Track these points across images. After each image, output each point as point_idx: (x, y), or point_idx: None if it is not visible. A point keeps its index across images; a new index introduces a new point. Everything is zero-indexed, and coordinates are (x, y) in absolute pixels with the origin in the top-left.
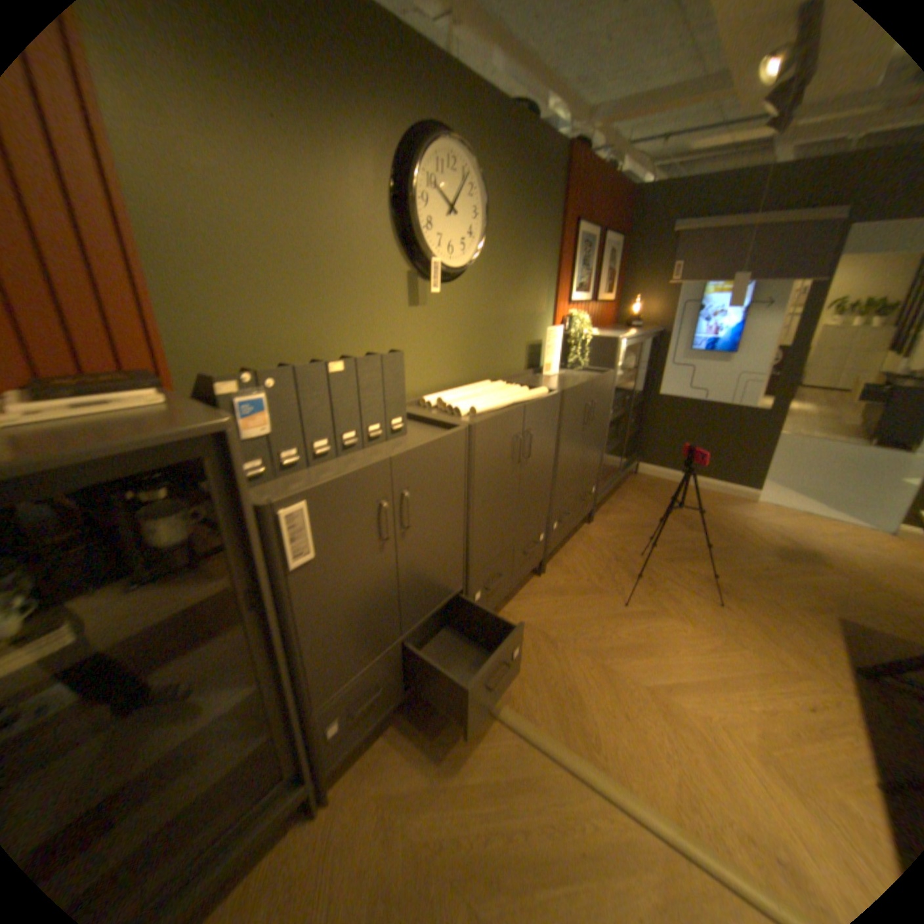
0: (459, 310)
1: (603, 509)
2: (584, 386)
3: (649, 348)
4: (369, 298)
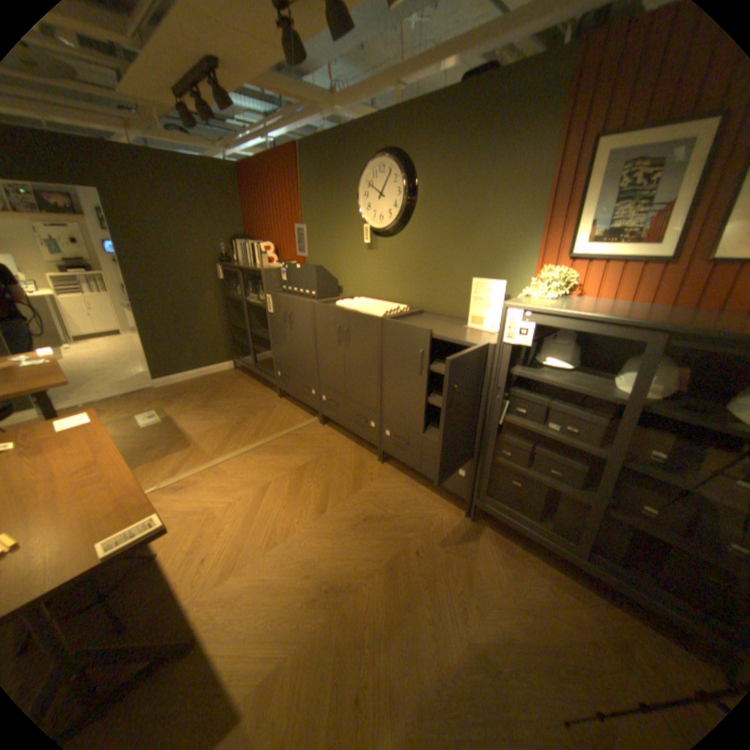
0: (399, 254)
1: (514, 548)
2: (413, 329)
3: None
4: (351, 245)
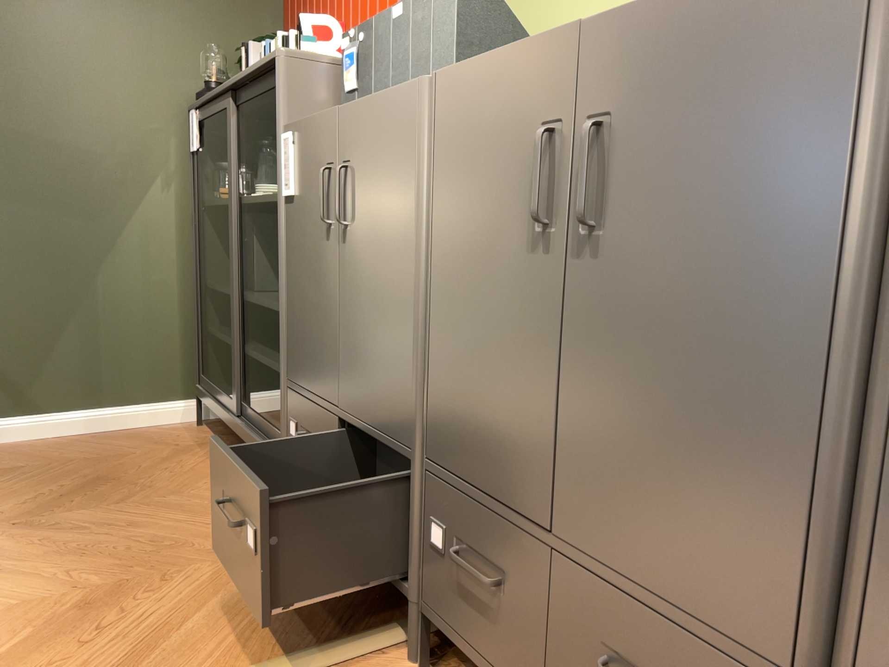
0: None
1: None
2: None
3: None
4: None
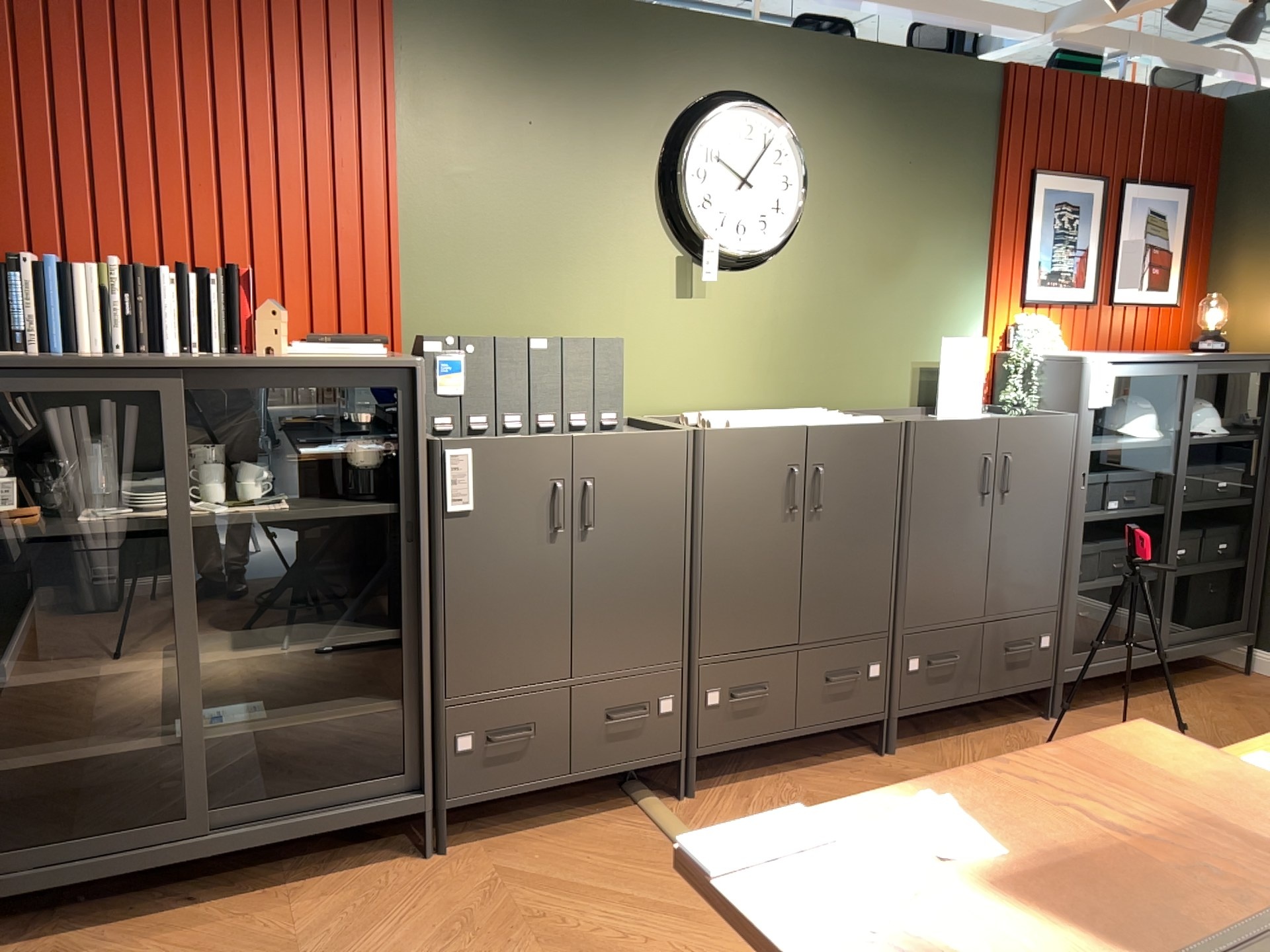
0: (765, 304)
1: (1106, 707)
2: (972, 425)
3: (1260, 397)
4: (622, 285)
